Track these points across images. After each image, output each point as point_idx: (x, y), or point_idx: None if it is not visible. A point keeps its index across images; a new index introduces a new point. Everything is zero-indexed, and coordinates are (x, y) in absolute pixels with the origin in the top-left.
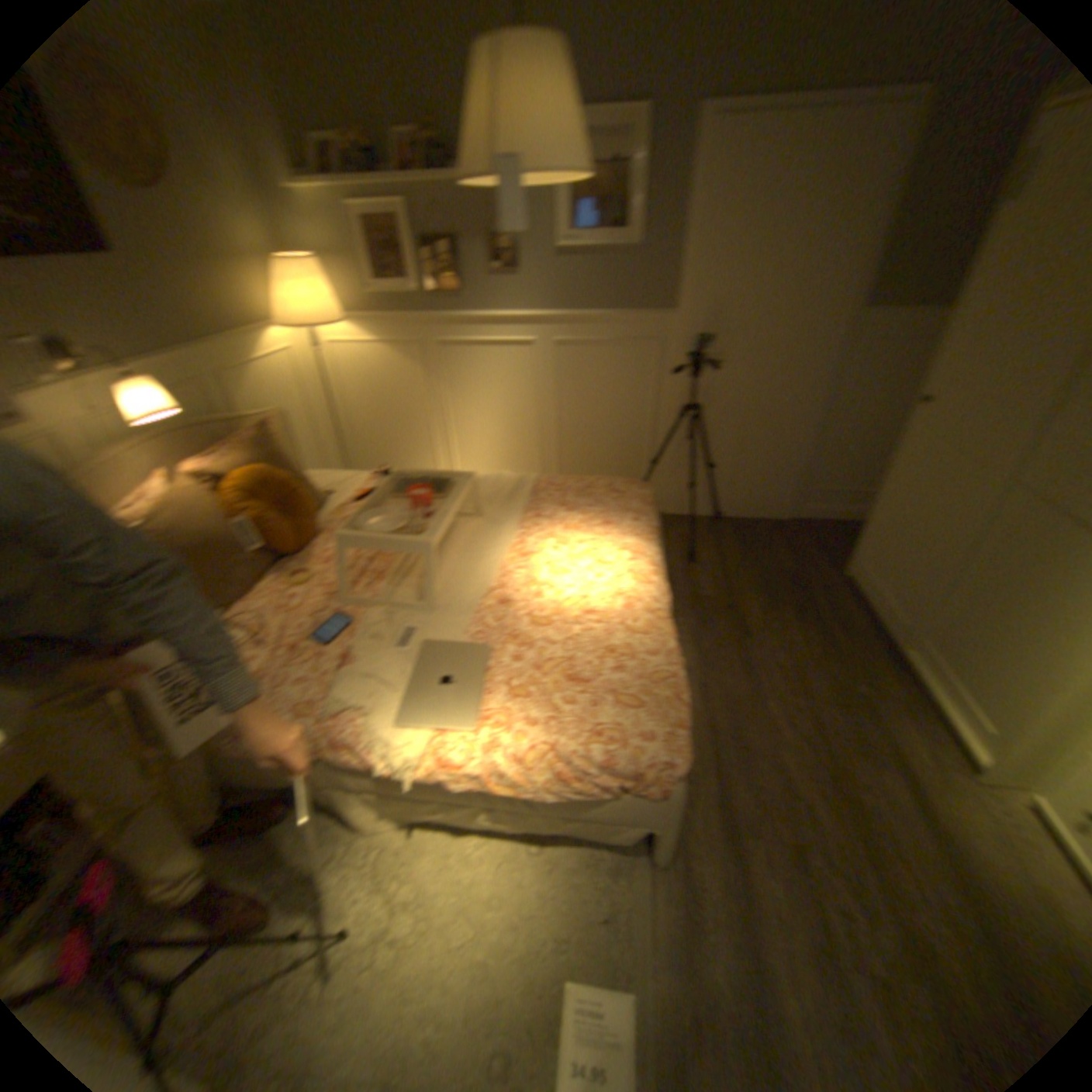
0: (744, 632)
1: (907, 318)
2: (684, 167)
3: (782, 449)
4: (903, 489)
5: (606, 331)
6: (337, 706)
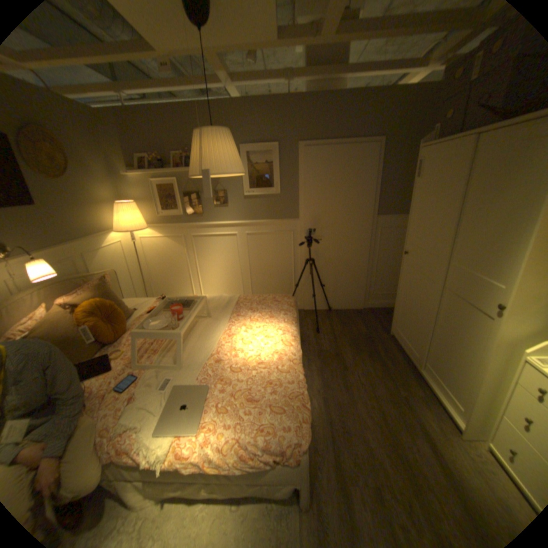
0: (343, 367)
1: (394, 219)
2: (293, 165)
3: (353, 276)
4: (404, 292)
5: (267, 228)
6: (119, 429)
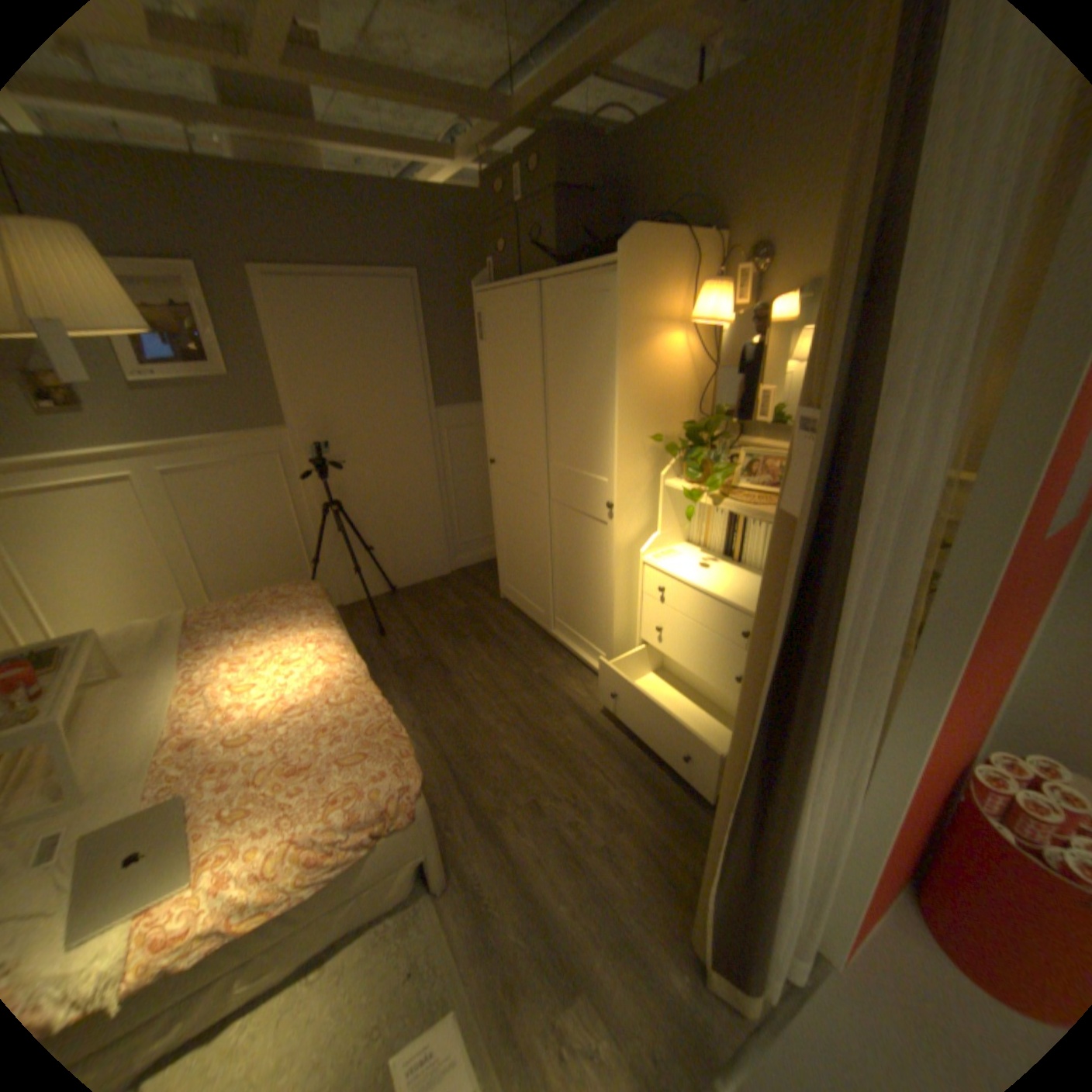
0: (441, 673)
1: (463, 413)
2: (244, 313)
3: (419, 521)
4: (503, 525)
5: (214, 454)
6: None
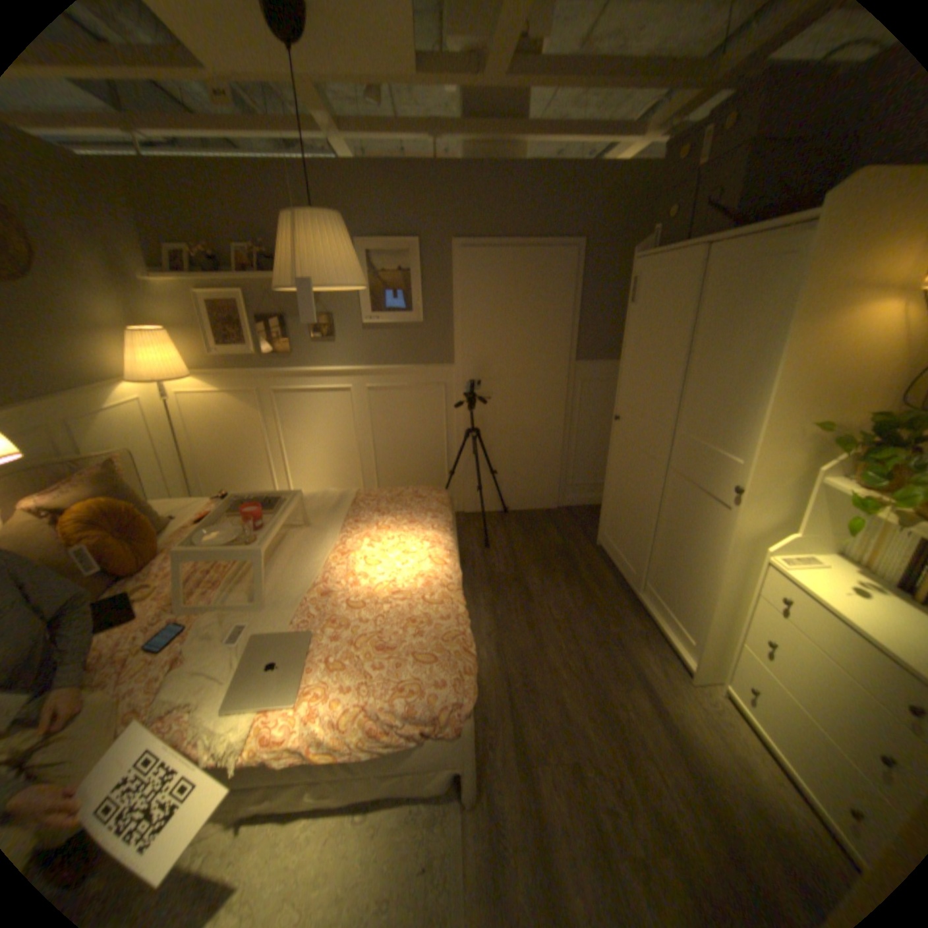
0: (526, 598)
1: (601, 368)
2: (444, 276)
3: (540, 457)
4: (615, 479)
5: (403, 380)
6: (159, 708)
